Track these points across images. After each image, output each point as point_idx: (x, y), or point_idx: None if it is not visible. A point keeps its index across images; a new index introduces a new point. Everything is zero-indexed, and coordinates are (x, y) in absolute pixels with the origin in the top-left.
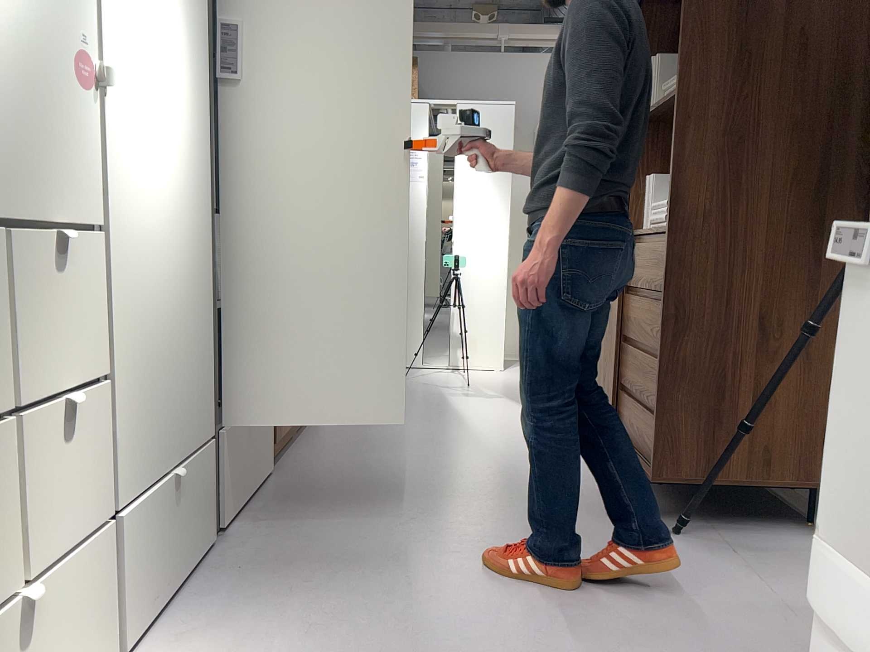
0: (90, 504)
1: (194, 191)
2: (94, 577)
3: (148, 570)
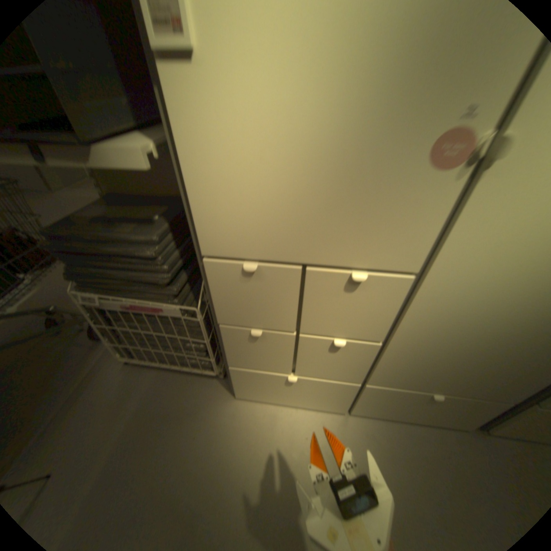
0: (350, 374)
1: None
2: (343, 391)
3: (388, 408)
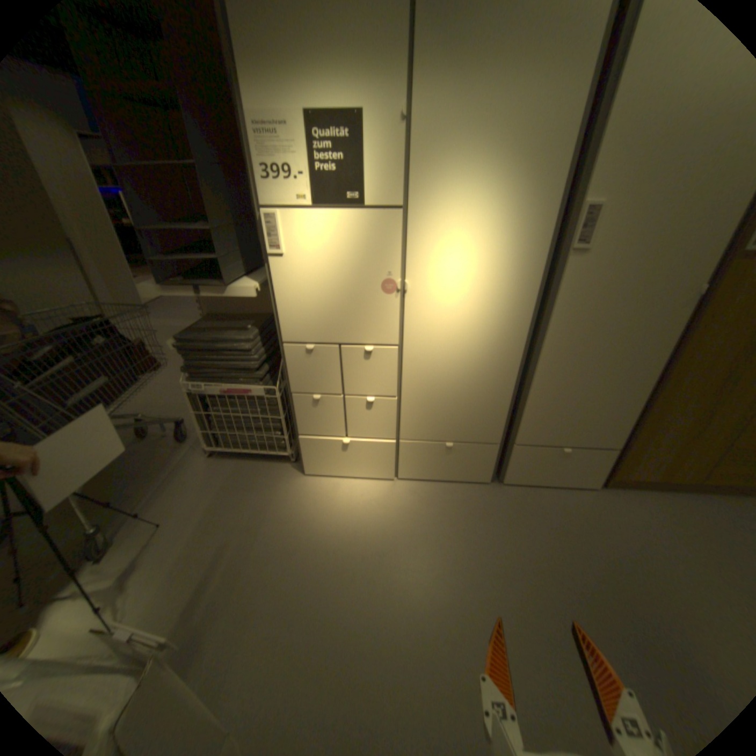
0: (385, 431)
1: (507, 326)
2: (385, 450)
3: (421, 465)
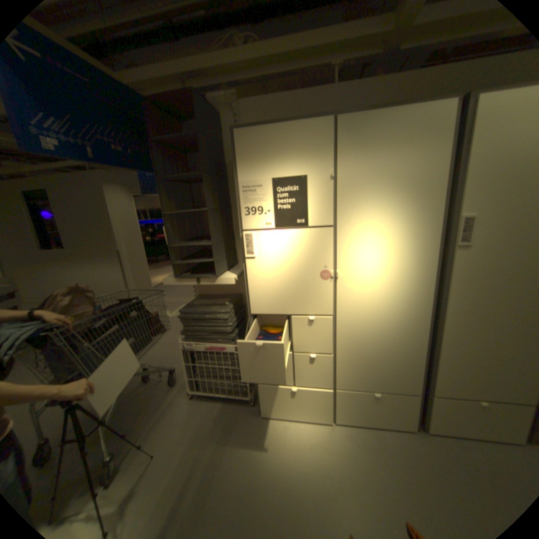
0: (324, 382)
1: (415, 301)
2: (325, 398)
3: (355, 412)
